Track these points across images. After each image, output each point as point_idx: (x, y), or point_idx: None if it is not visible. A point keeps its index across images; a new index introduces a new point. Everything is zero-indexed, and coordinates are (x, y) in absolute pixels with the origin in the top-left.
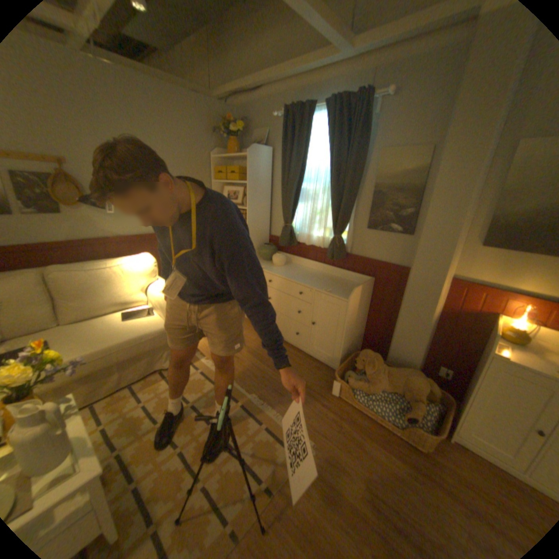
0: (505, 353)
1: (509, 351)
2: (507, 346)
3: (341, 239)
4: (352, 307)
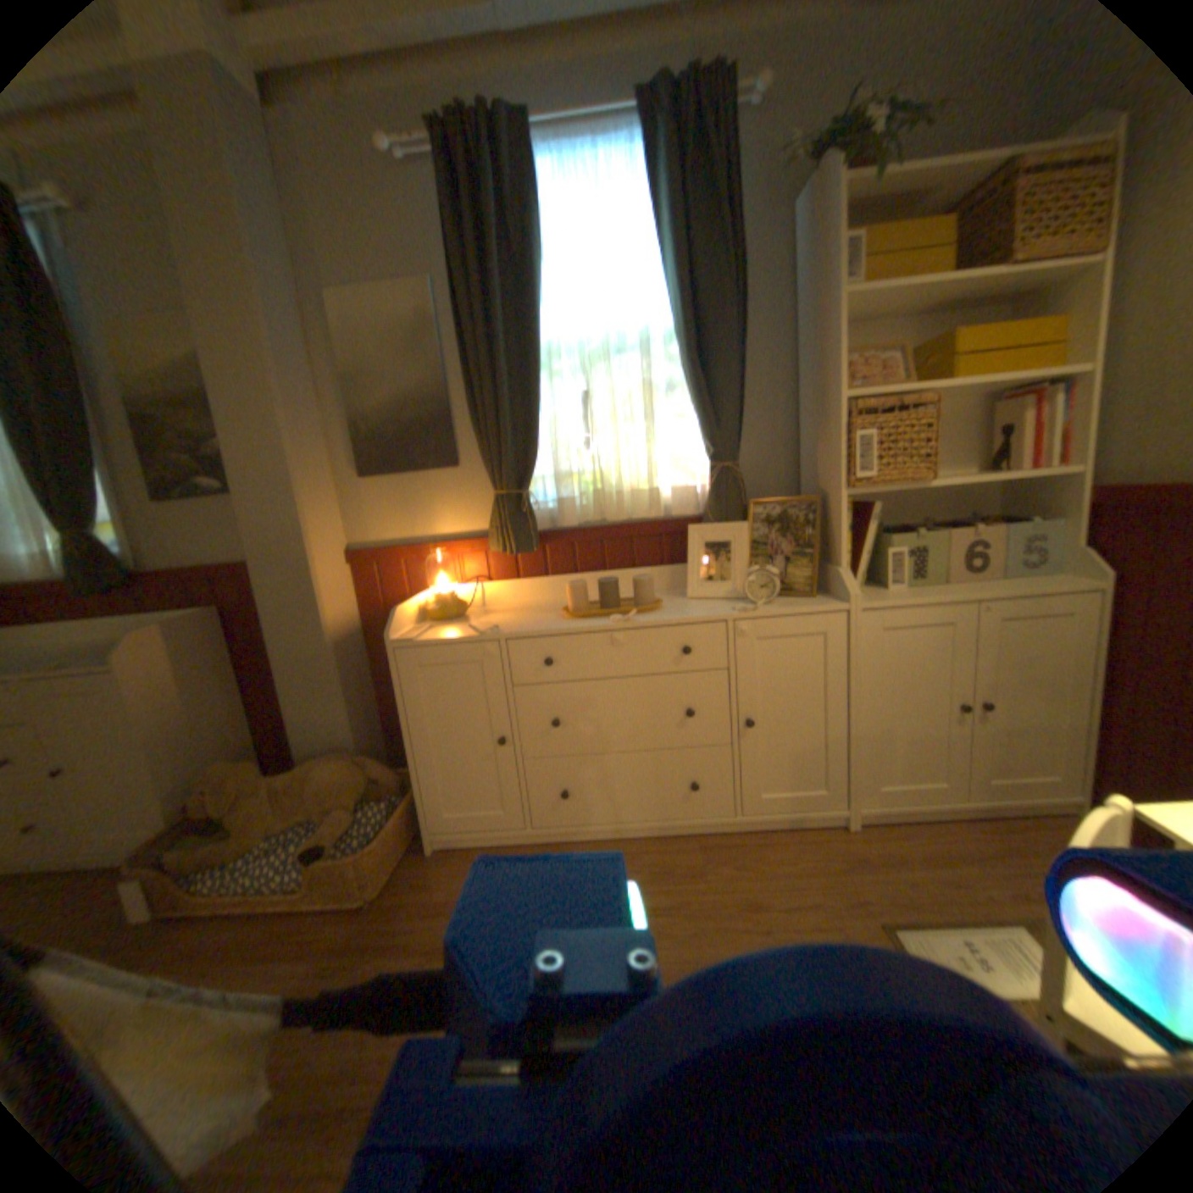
0: (414, 634)
1: (423, 630)
2: (426, 626)
3: (88, 538)
4: (138, 680)
